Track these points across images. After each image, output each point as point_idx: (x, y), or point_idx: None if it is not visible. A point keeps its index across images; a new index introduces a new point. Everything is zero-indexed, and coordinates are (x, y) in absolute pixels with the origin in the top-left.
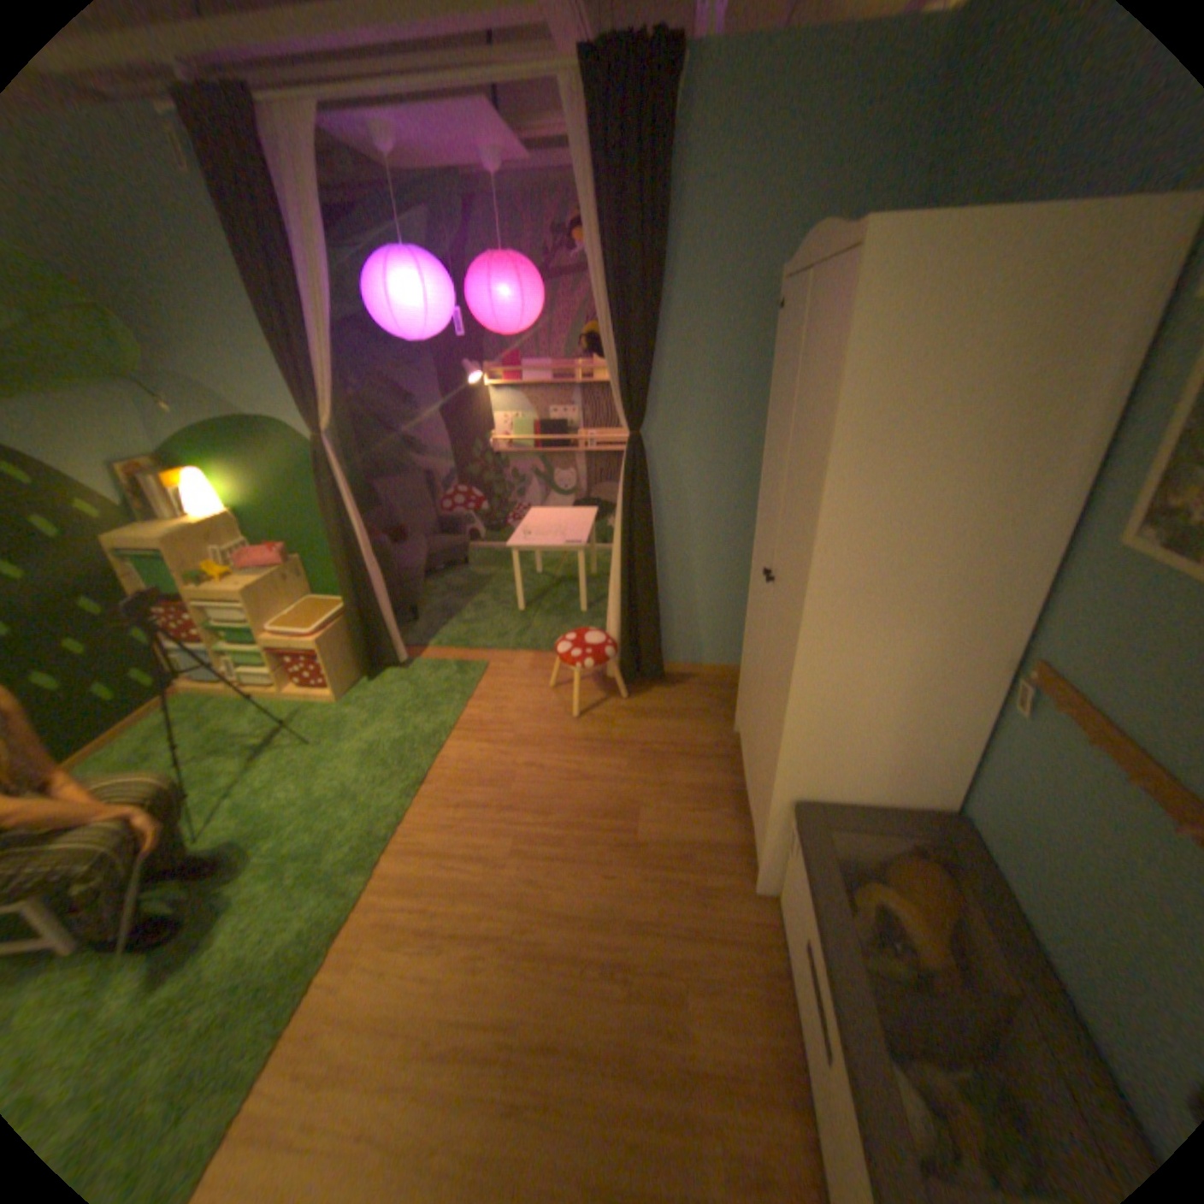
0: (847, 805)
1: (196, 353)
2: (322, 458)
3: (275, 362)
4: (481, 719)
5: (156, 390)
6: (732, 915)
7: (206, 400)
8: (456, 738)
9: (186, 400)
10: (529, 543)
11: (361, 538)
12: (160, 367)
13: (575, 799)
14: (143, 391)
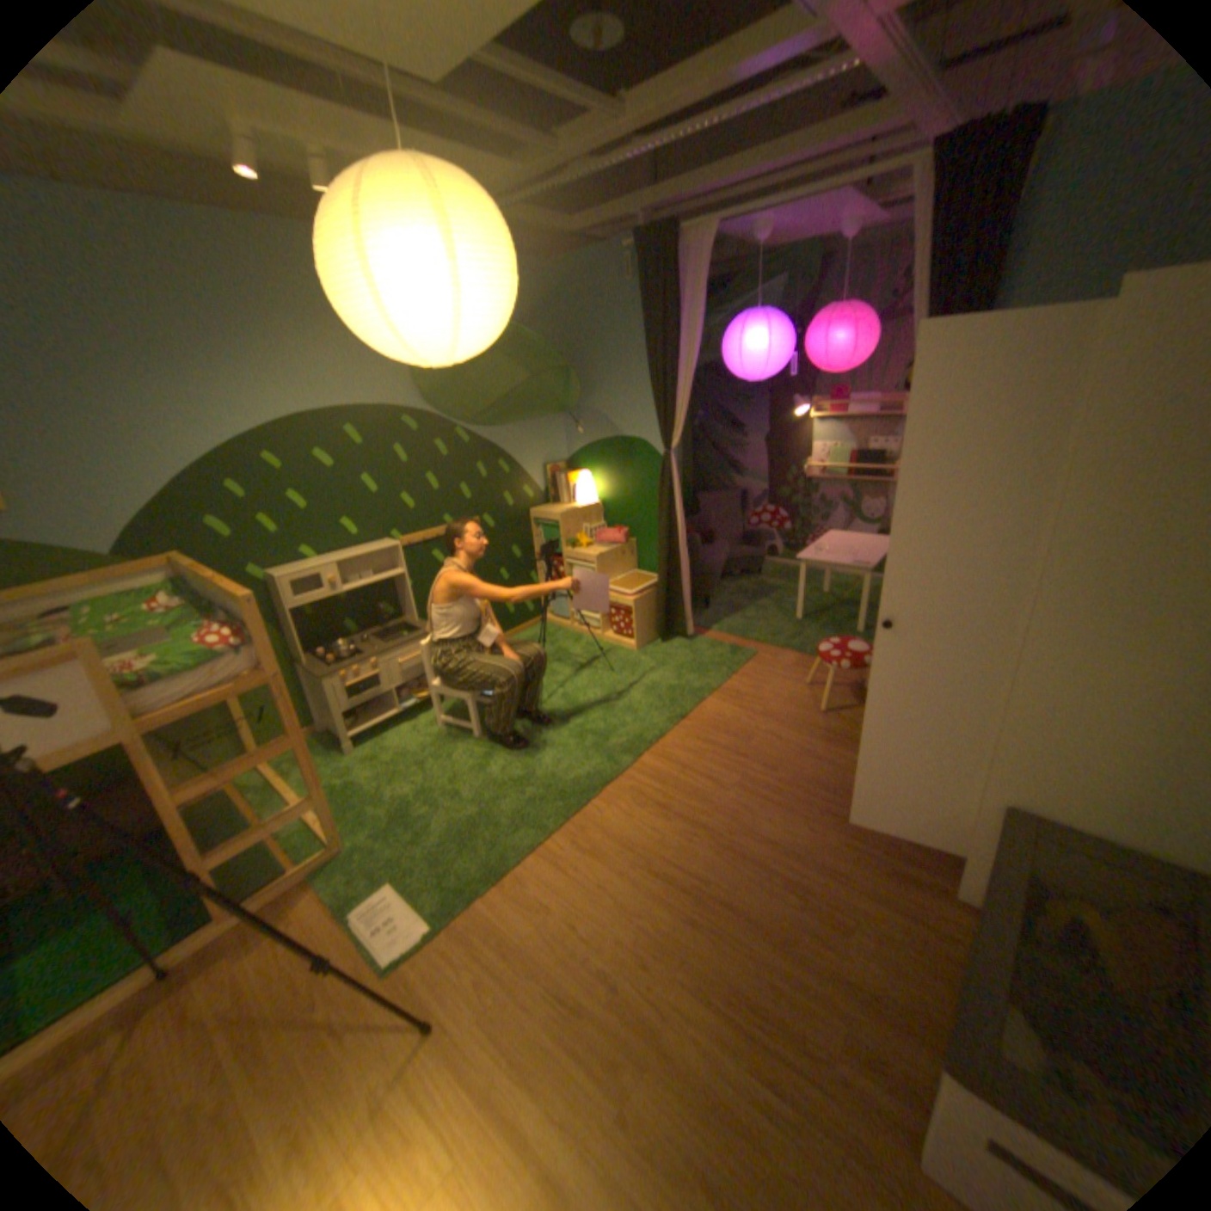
0: (1071, 829)
1: (605, 395)
2: (666, 468)
3: (651, 400)
4: (739, 692)
5: (577, 419)
6: (924, 904)
7: (603, 426)
8: (715, 699)
9: (592, 426)
10: (817, 558)
11: (679, 531)
12: (583, 404)
13: (801, 770)
14: (570, 420)
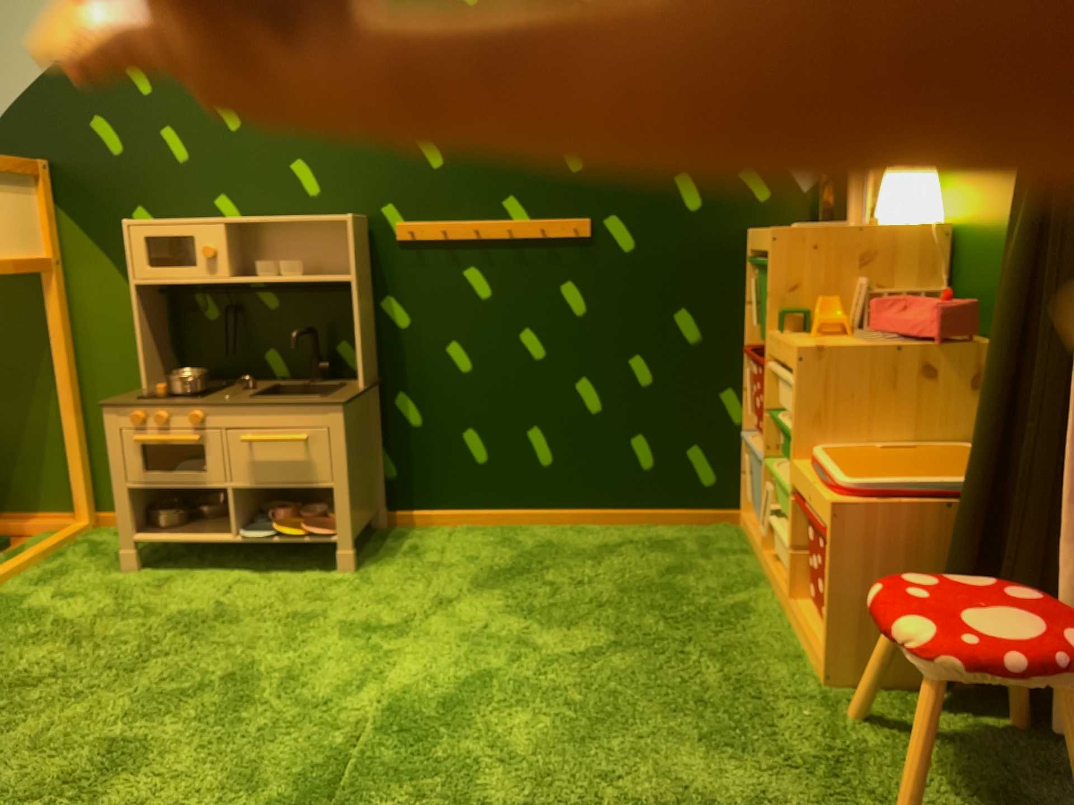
0: None
1: None
2: None
3: None
4: None
5: None
6: None
7: None
8: None
9: None
10: None
11: None
12: None
13: None
14: None
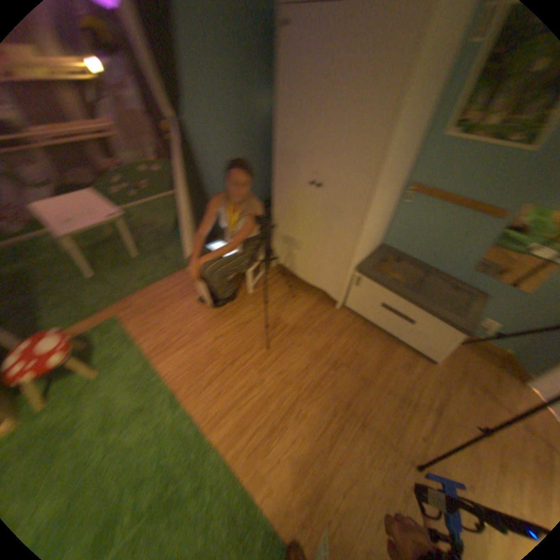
0: (364, 259)
1: None
2: None
3: None
4: (158, 340)
5: None
6: (338, 320)
7: None
8: (157, 359)
9: None
10: (76, 224)
11: None
12: None
13: (252, 332)
14: None
